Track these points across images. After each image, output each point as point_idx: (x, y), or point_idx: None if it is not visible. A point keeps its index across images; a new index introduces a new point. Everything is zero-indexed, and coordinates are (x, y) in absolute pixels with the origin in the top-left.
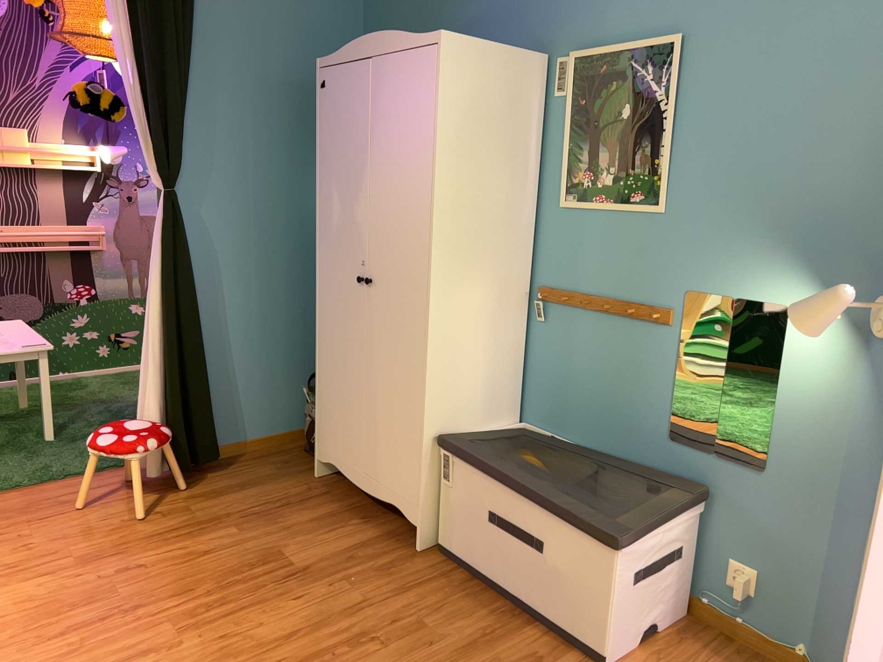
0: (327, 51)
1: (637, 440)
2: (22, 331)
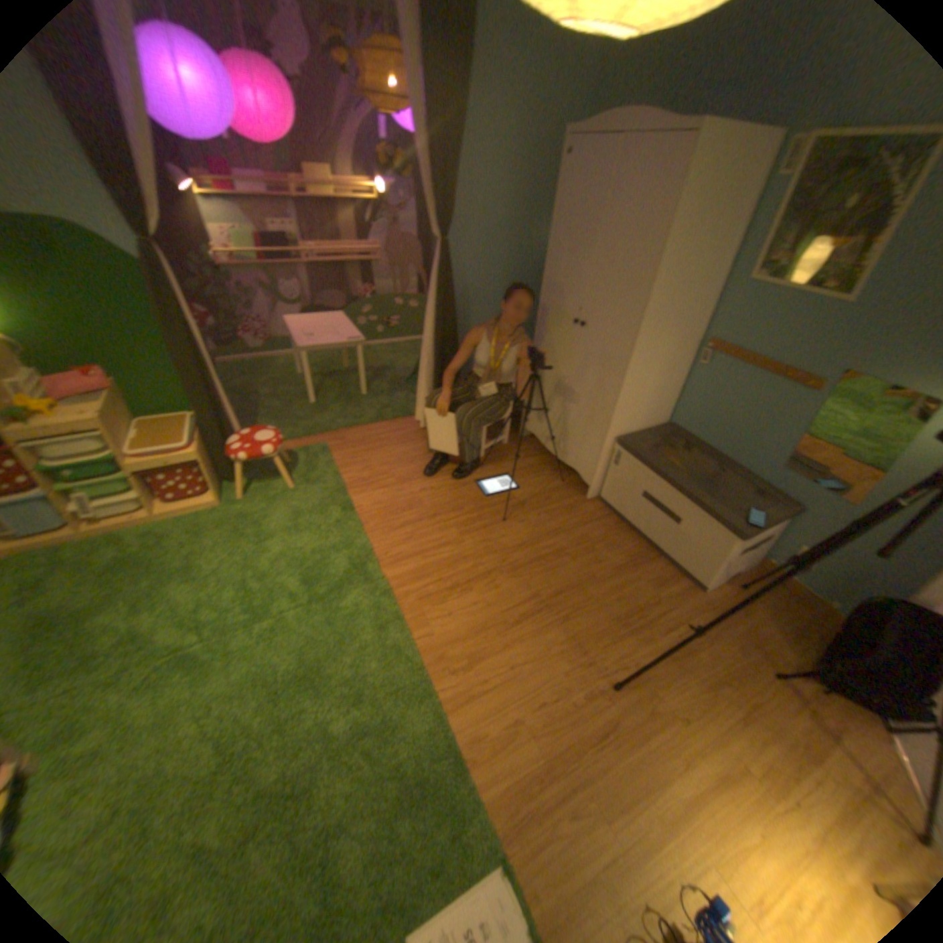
0: (564, 105)
1: (757, 462)
2: (342, 325)
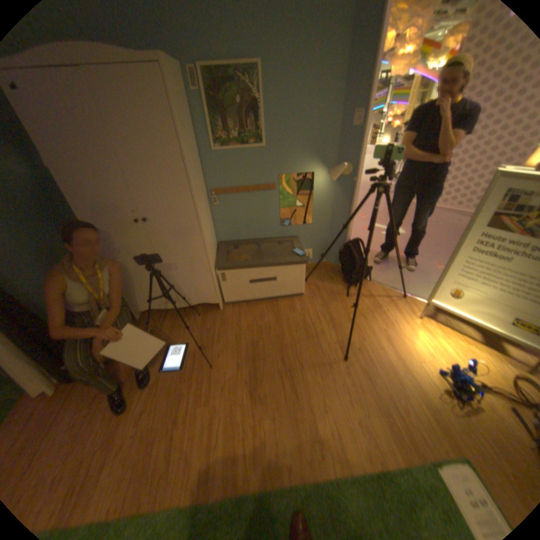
0: None
1: (269, 232)
2: None
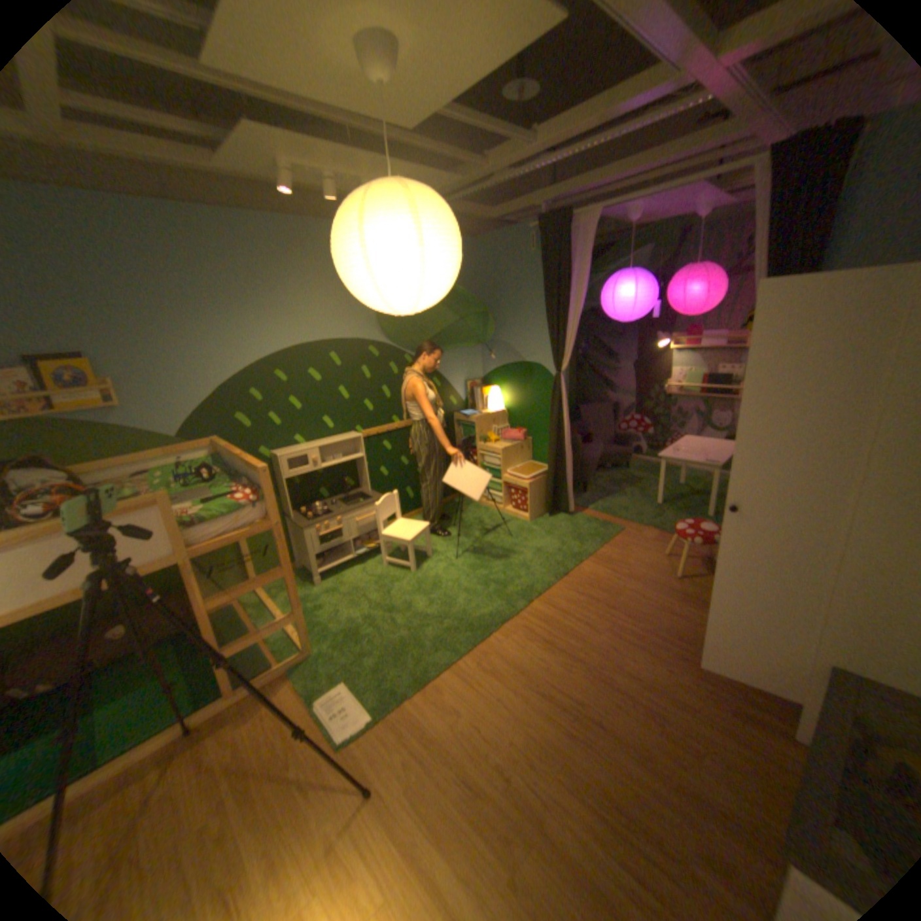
0: None
1: None
2: (726, 451)
